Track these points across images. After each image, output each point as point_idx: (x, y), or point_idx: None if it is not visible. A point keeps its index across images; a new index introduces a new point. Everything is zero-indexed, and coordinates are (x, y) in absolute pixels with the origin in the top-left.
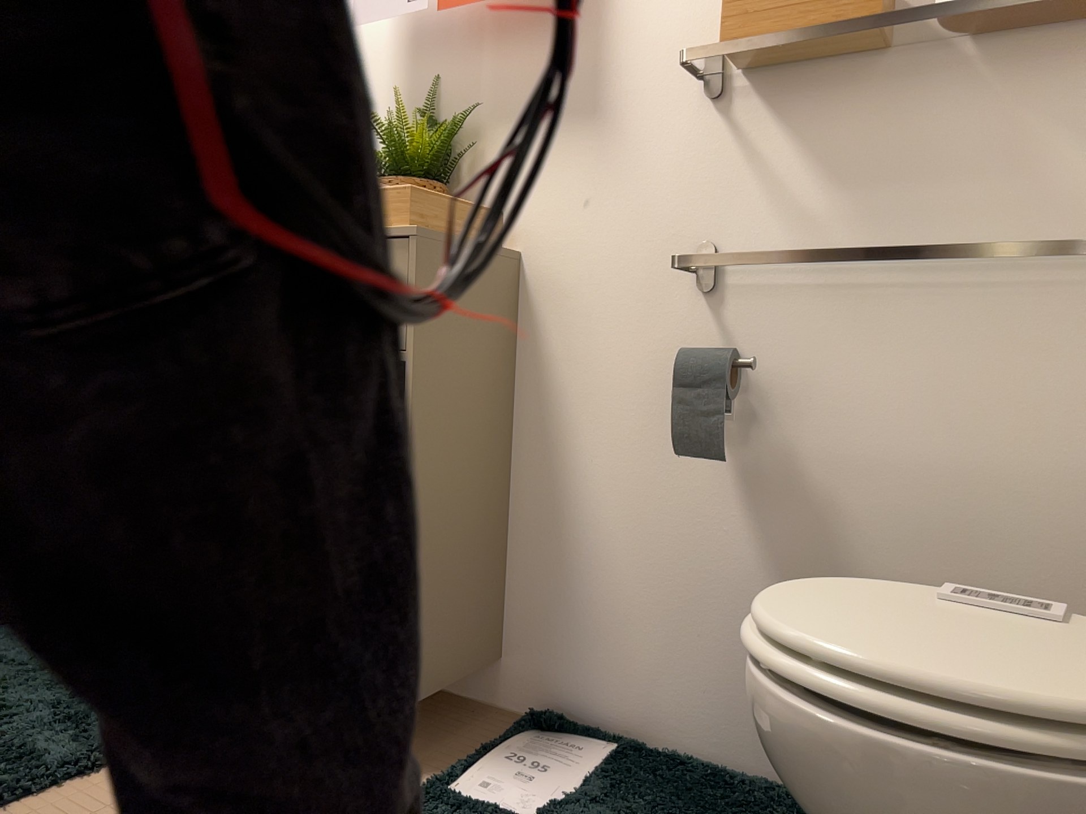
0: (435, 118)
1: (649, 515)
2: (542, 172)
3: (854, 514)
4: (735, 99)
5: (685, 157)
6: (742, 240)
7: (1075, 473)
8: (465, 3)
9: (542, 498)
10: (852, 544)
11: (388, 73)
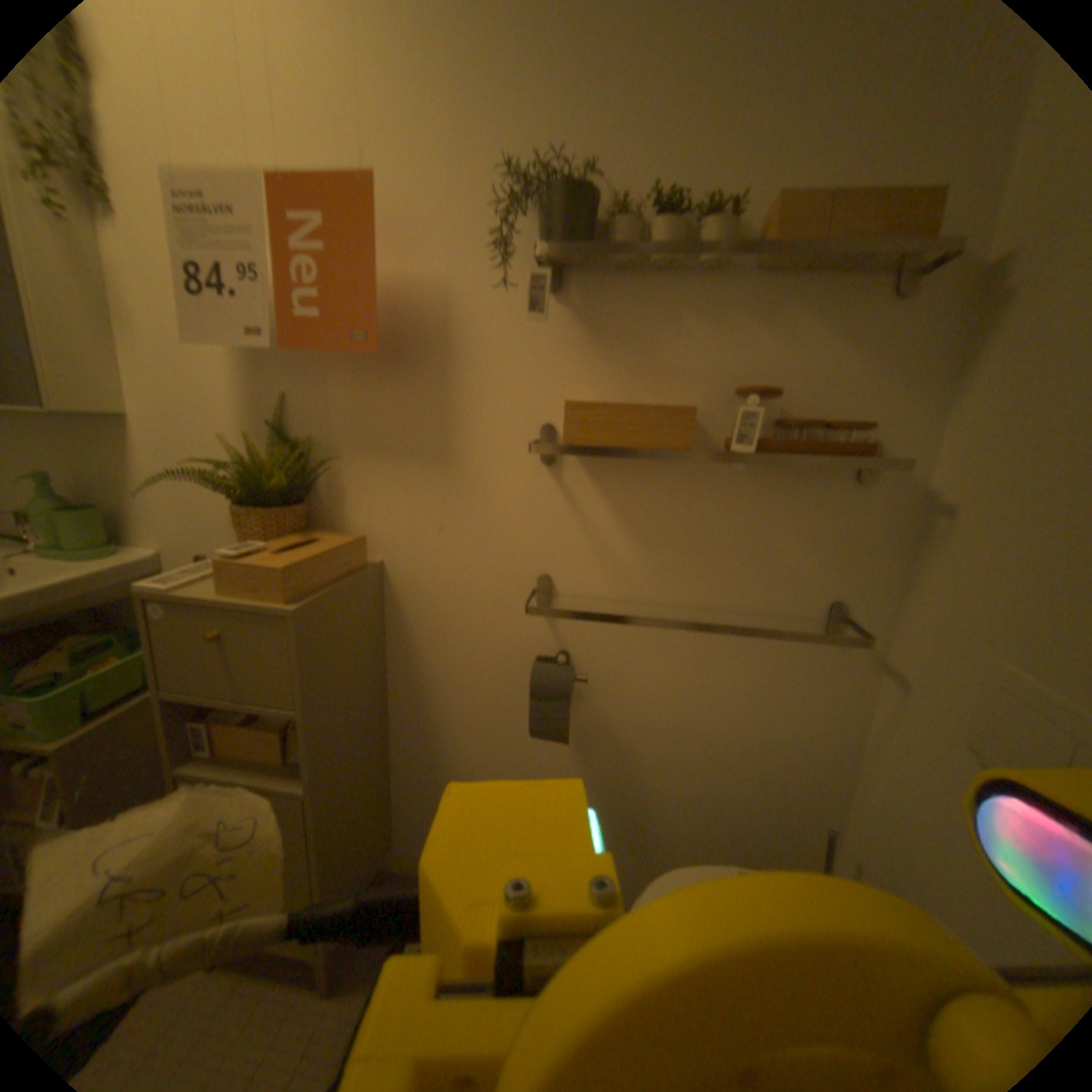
0: (285, 431)
1: (506, 759)
2: (400, 497)
3: (652, 762)
4: (571, 466)
5: (529, 506)
6: (576, 576)
7: (789, 743)
8: (310, 343)
9: (418, 746)
10: (650, 780)
11: (225, 375)
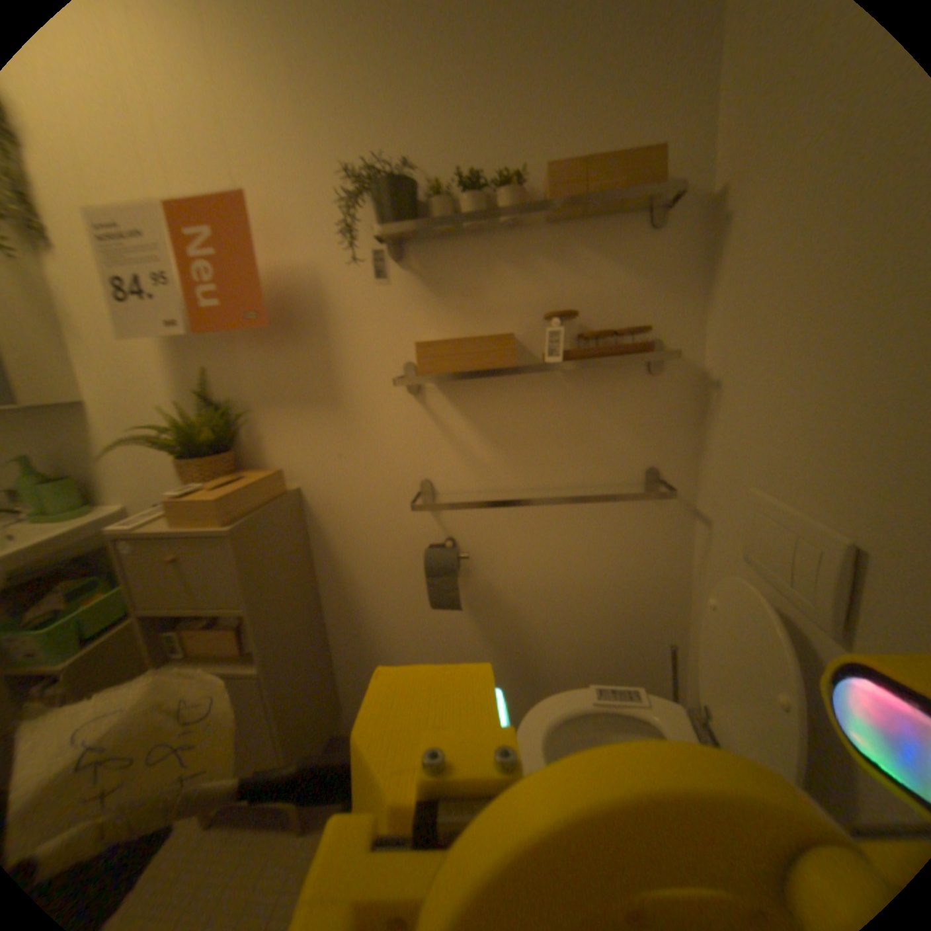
0: (205, 395)
1: (418, 629)
2: (303, 434)
3: (532, 614)
4: (431, 390)
5: (404, 426)
6: (449, 476)
7: (634, 583)
8: (211, 323)
9: (348, 629)
10: (533, 629)
11: (152, 357)
